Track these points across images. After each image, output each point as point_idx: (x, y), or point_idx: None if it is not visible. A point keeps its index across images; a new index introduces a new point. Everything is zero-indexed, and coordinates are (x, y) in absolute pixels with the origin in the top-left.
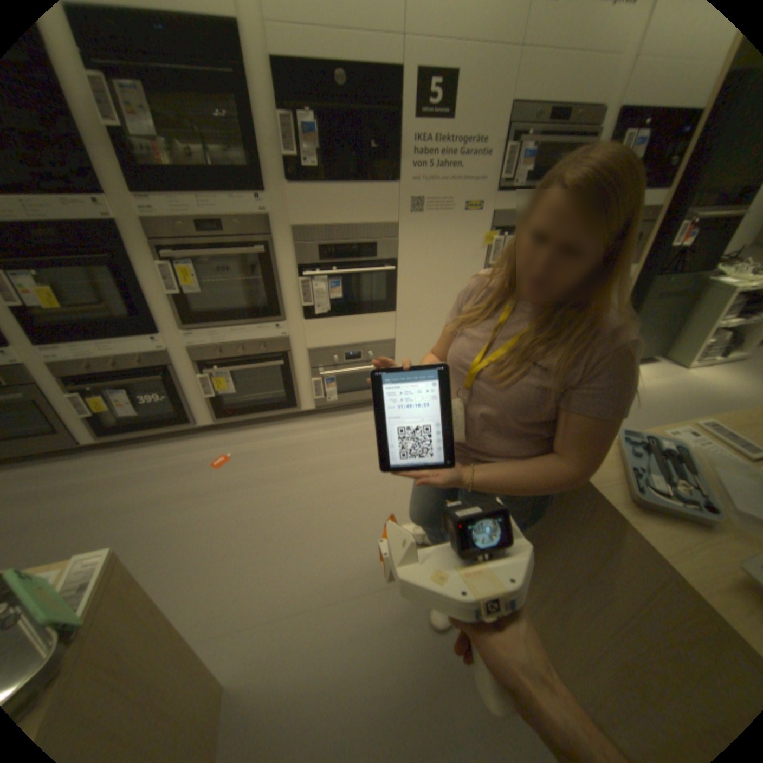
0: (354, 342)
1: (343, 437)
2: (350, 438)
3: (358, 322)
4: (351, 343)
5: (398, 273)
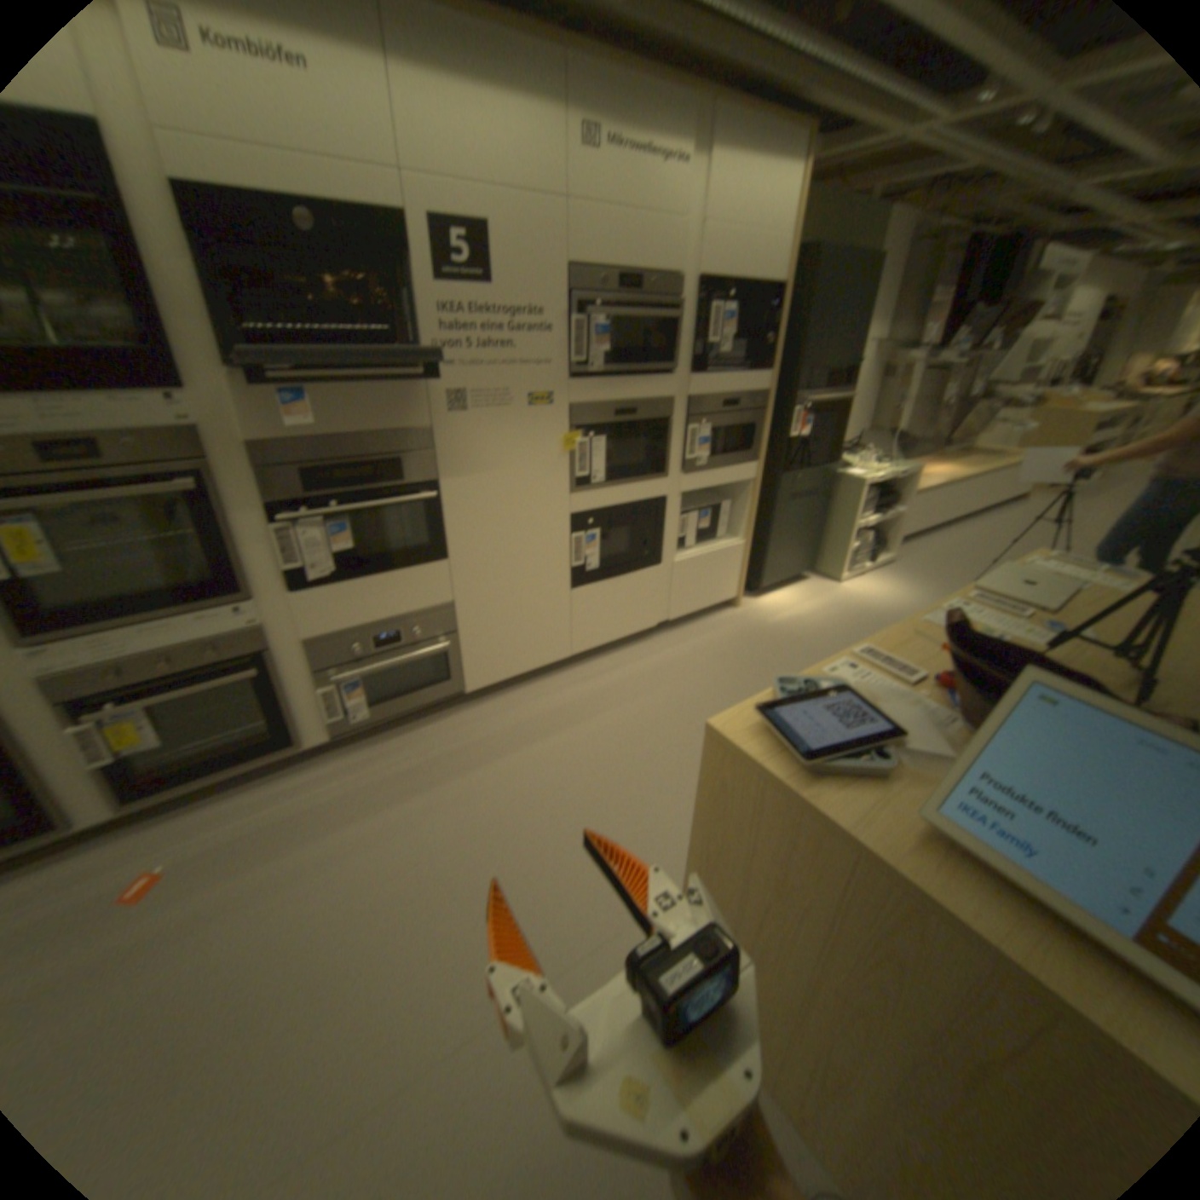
0: (389, 615)
1: (392, 777)
2: (404, 774)
3: (391, 581)
4: (383, 618)
5: (445, 499)
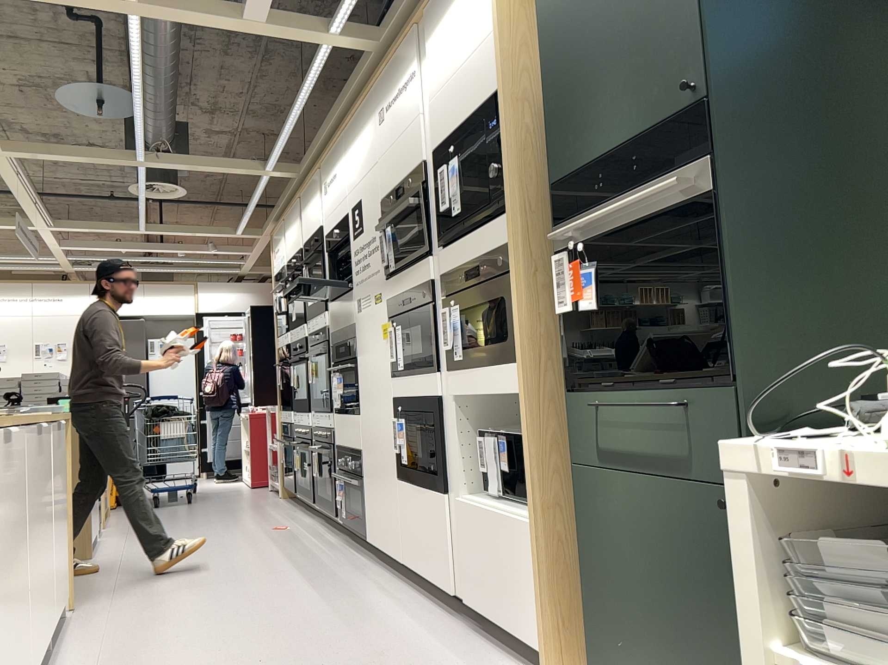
0: (348, 446)
1: (308, 550)
2: (307, 552)
3: (348, 422)
4: (347, 447)
5: (357, 371)
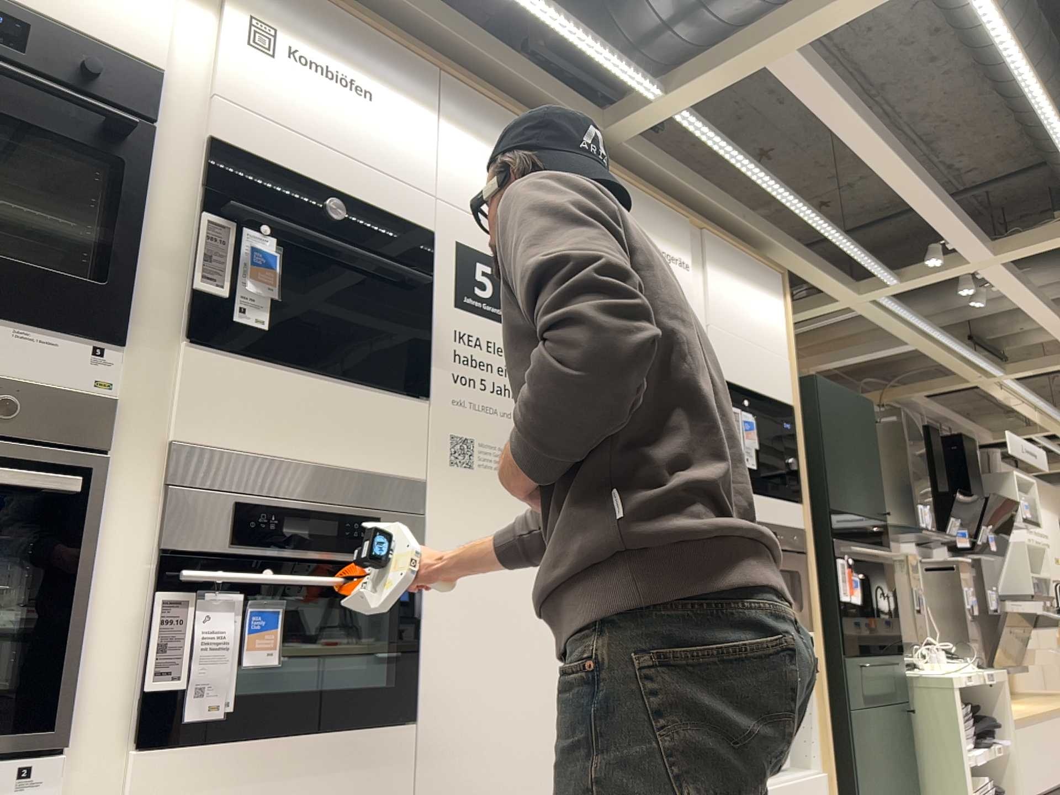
0: None
1: None
2: None
3: (316, 758)
4: None
5: (427, 605)
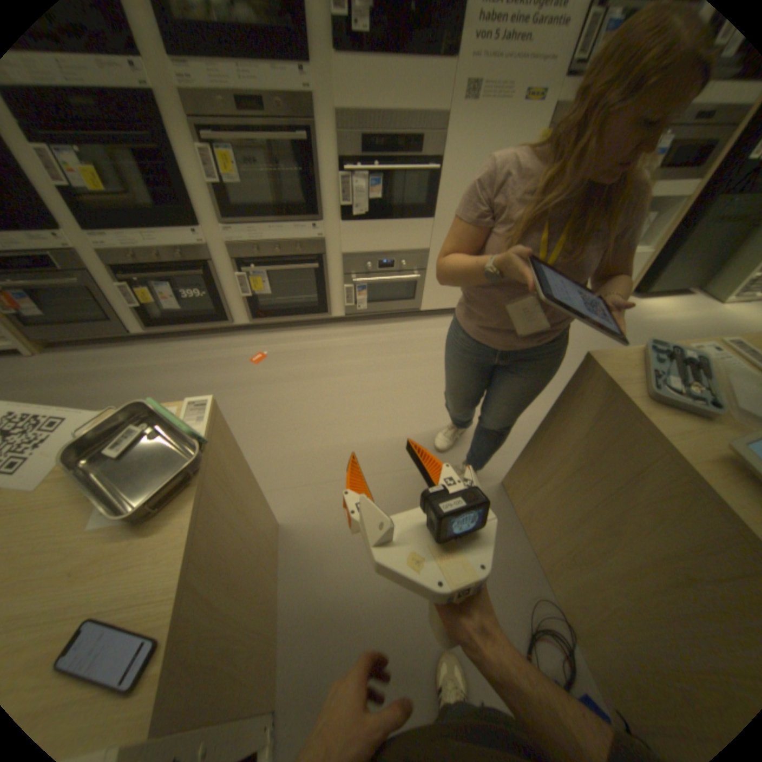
0: (389, 249)
1: (370, 345)
2: (377, 346)
3: (395, 227)
4: (385, 250)
5: (442, 173)
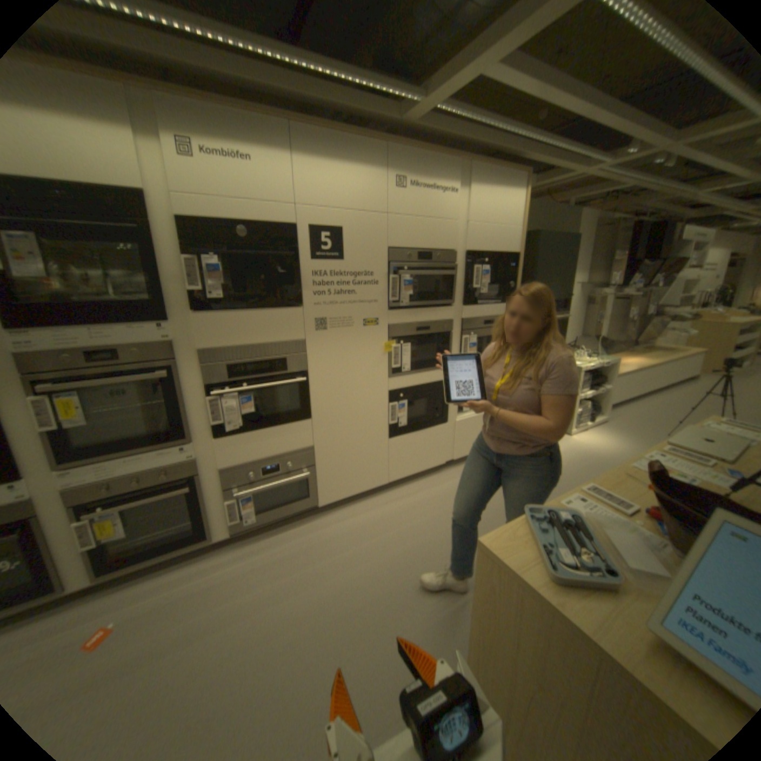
0: (271, 455)
1: (265, 567)
2: (273, 566)
3: (274, 433)
4: (267, 457)
5: (310, 383)
